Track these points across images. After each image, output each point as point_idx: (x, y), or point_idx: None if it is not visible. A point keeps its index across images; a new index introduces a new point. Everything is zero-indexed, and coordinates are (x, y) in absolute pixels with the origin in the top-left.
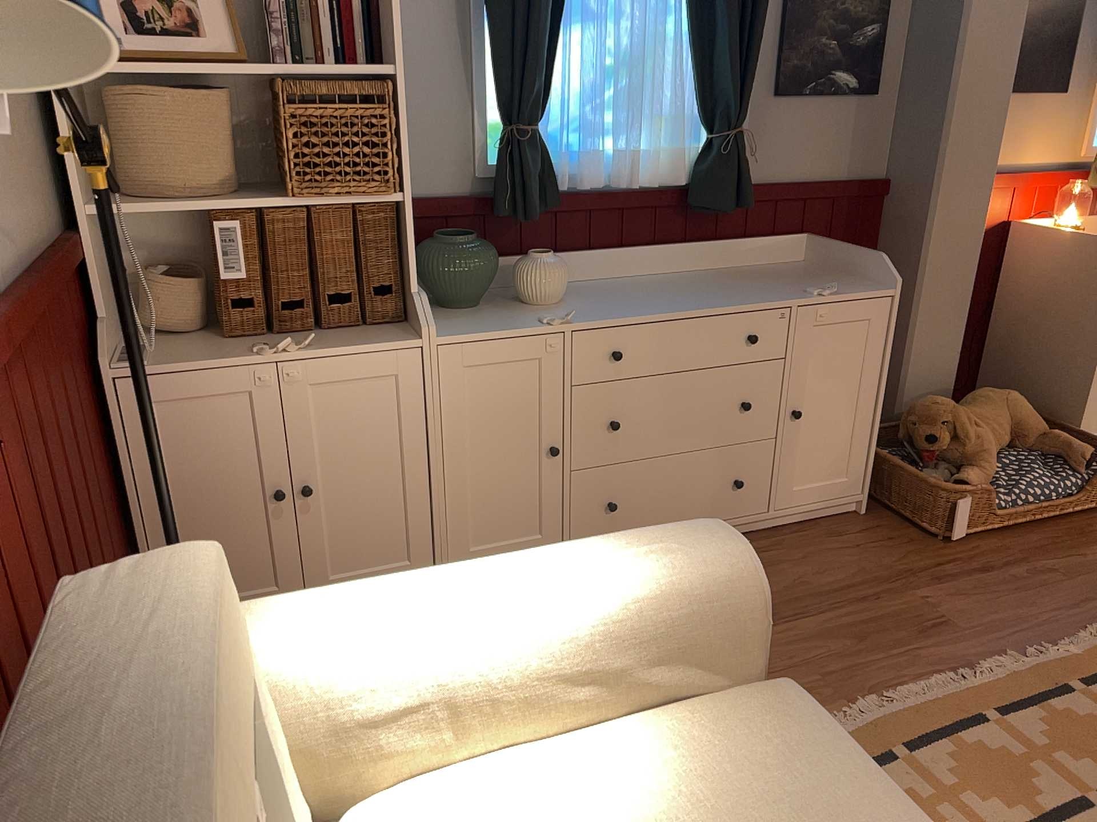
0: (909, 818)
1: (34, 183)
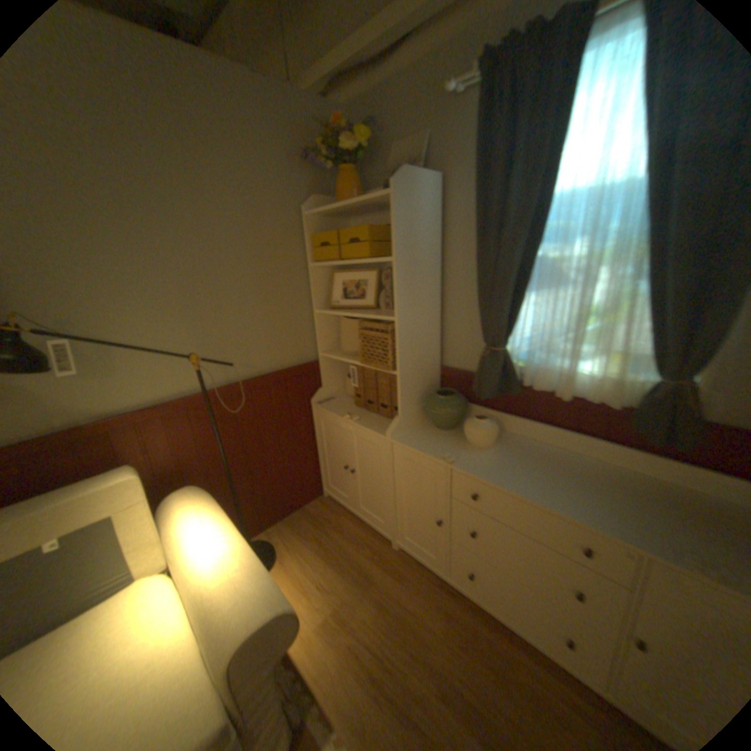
0: None
1: (295, 346)
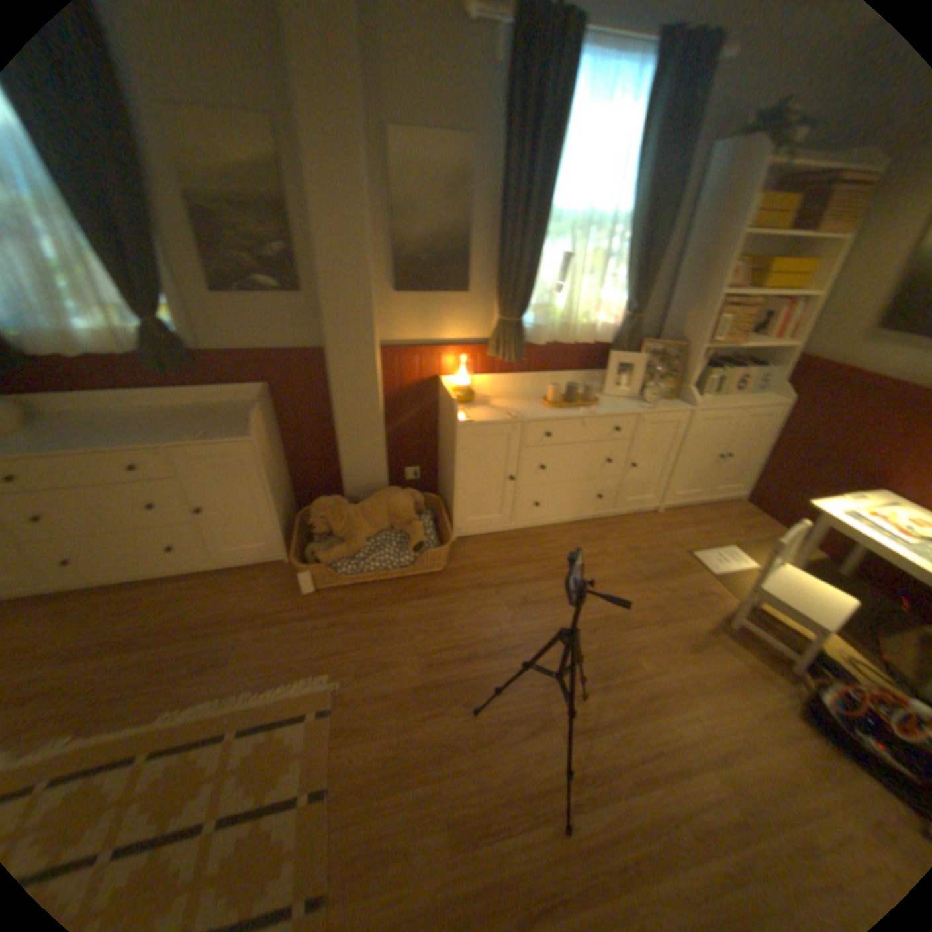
0: None
1: None
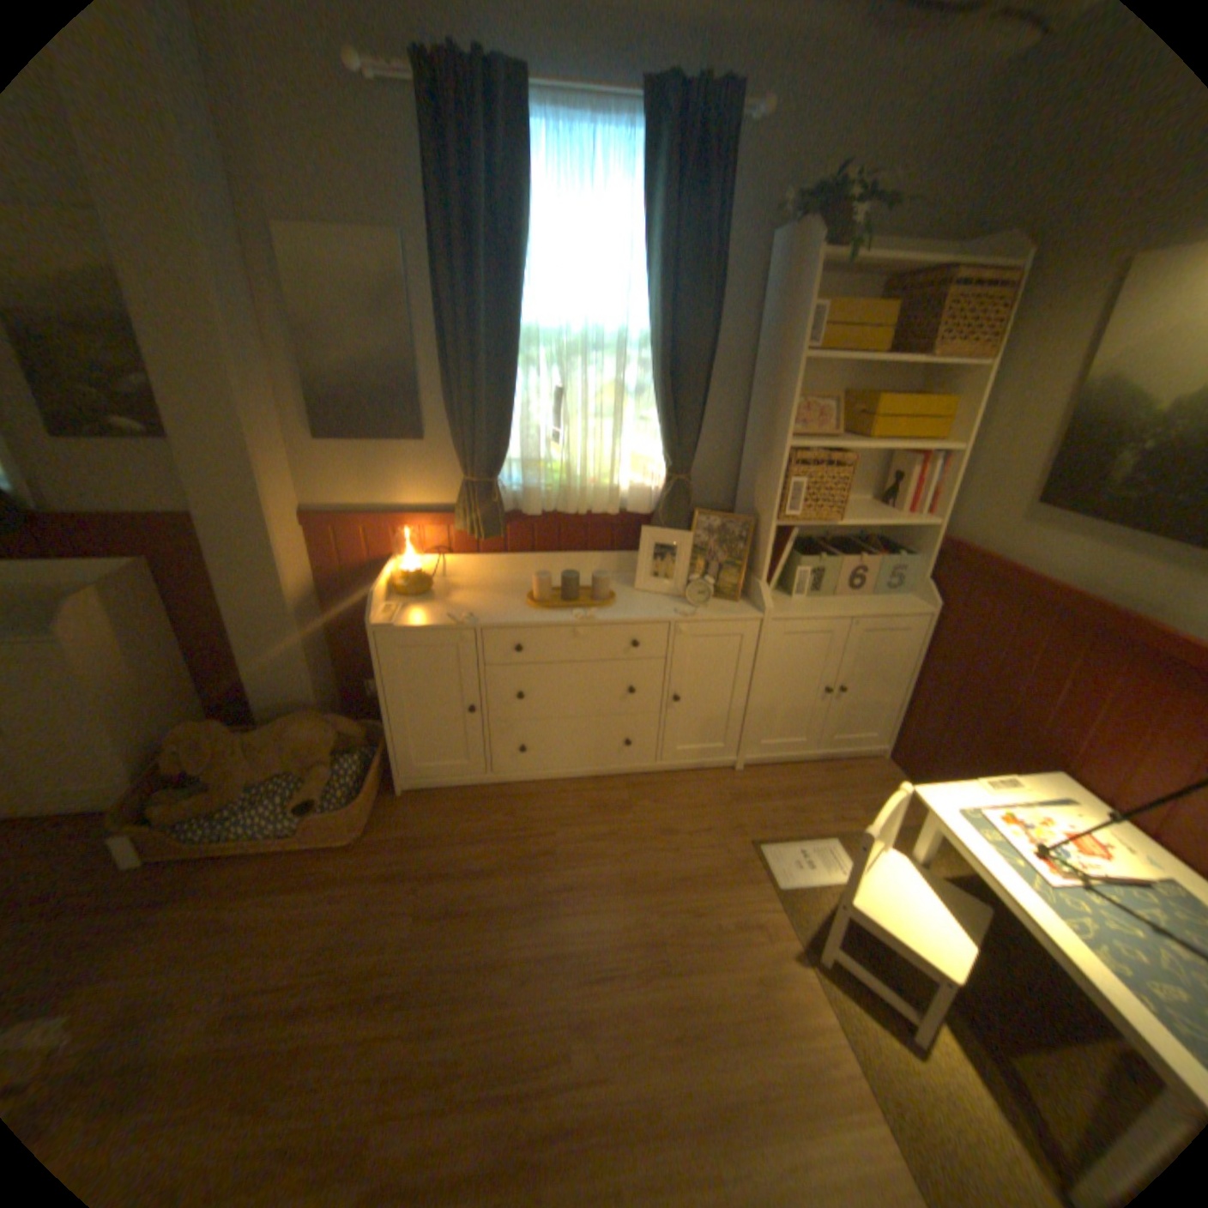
0: None
1: None
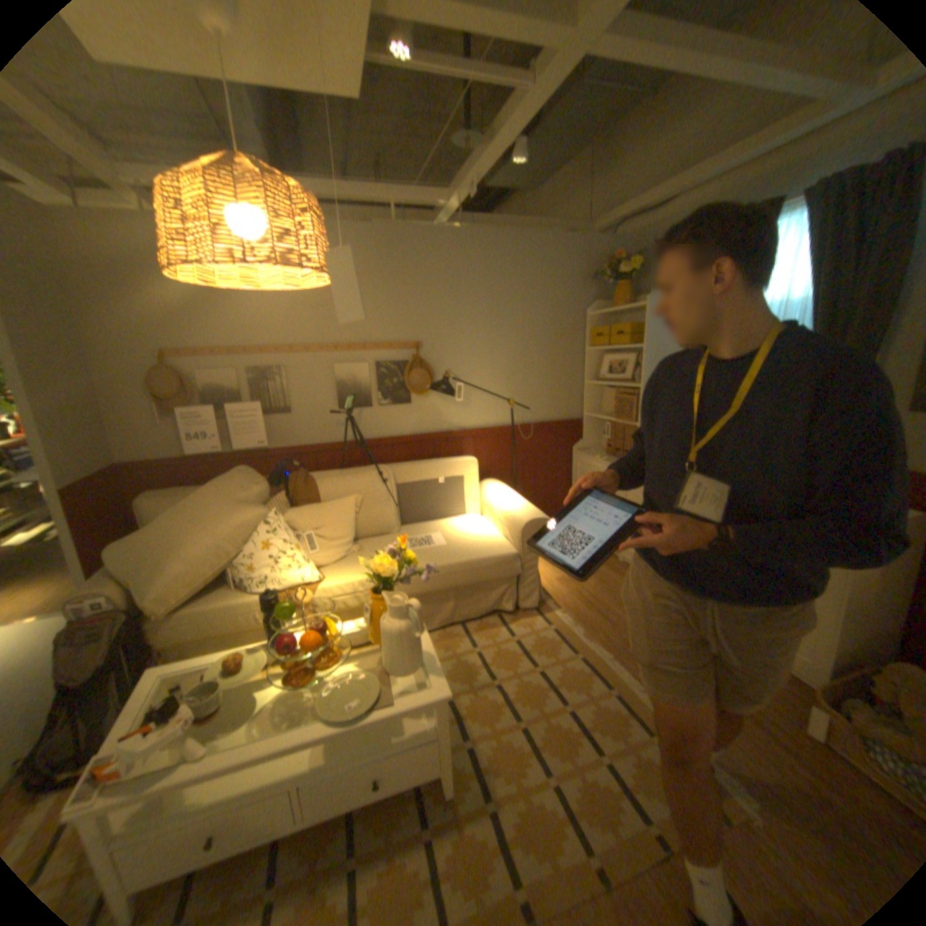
0: (472, 559)
1: (566, 405)
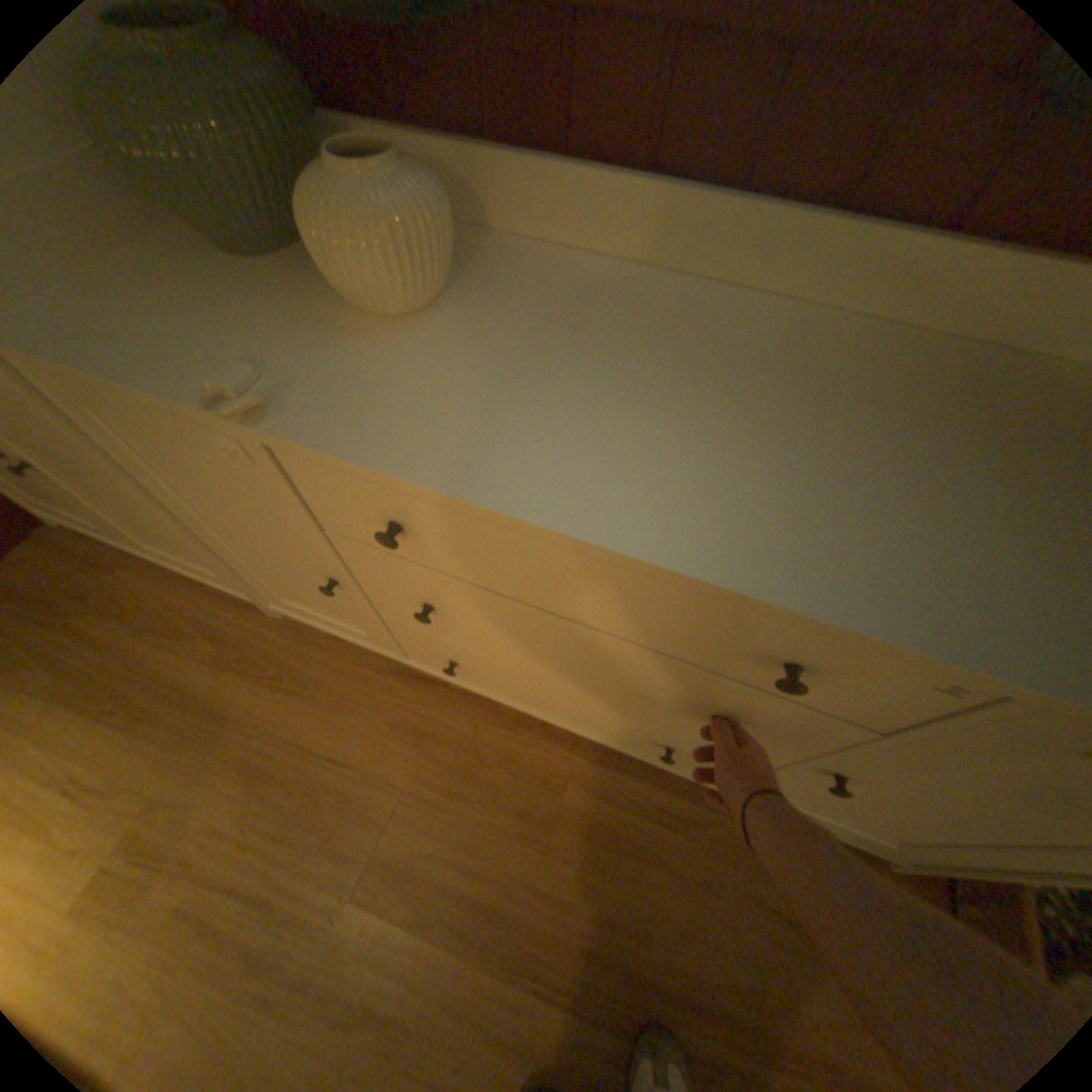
0: None
1: None
